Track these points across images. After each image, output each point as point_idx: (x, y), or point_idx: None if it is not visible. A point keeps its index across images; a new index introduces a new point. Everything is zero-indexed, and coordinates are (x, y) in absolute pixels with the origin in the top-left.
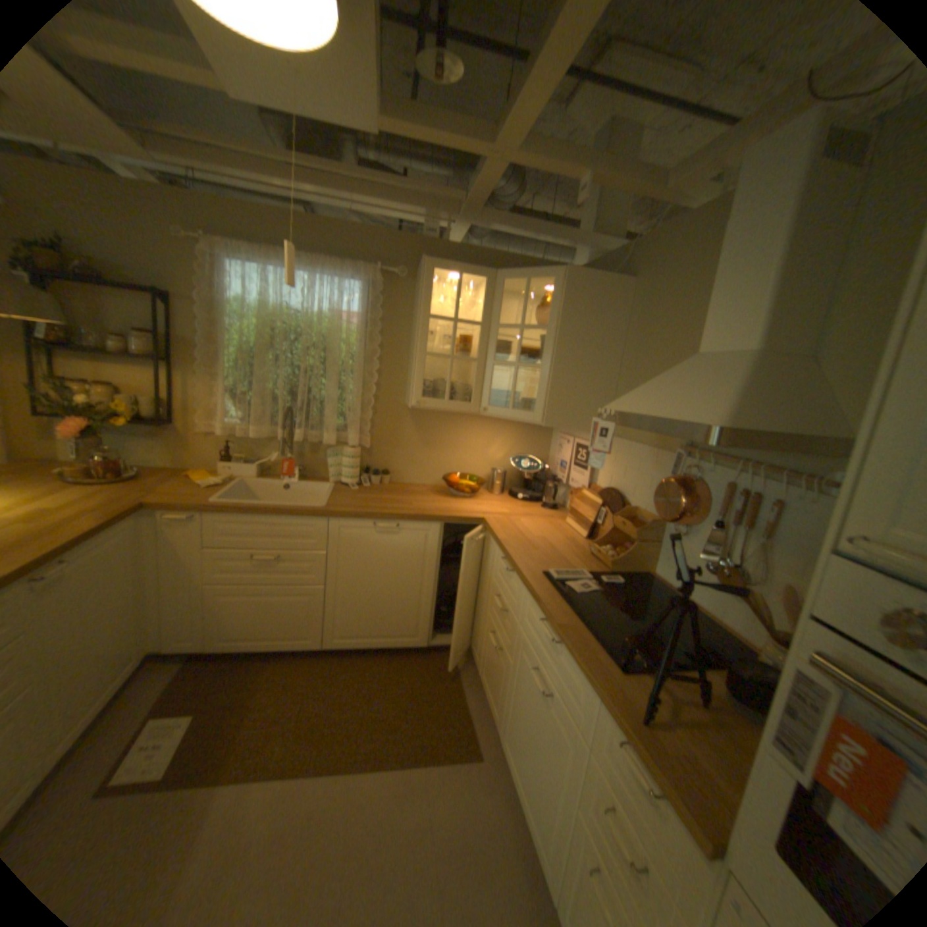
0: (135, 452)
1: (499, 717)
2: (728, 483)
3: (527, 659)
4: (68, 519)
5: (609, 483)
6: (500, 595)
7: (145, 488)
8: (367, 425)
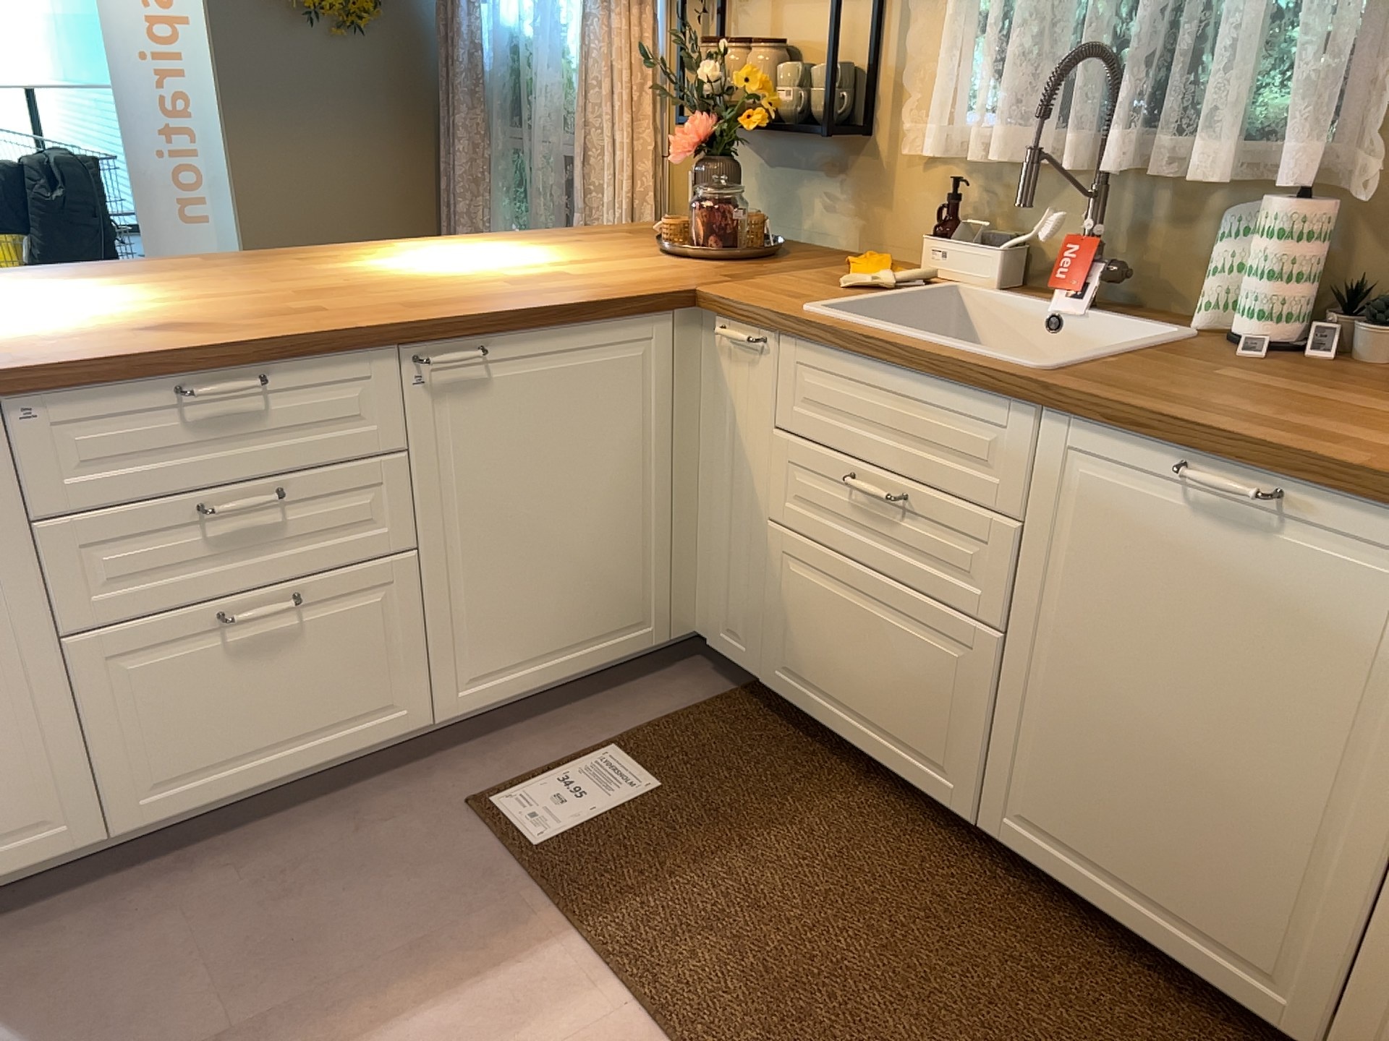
0: (806, 208)
1: None
2: None
3: None
4: (557, 288)
5: None
6: None
7: (746, 271)
8: (1388, 105)
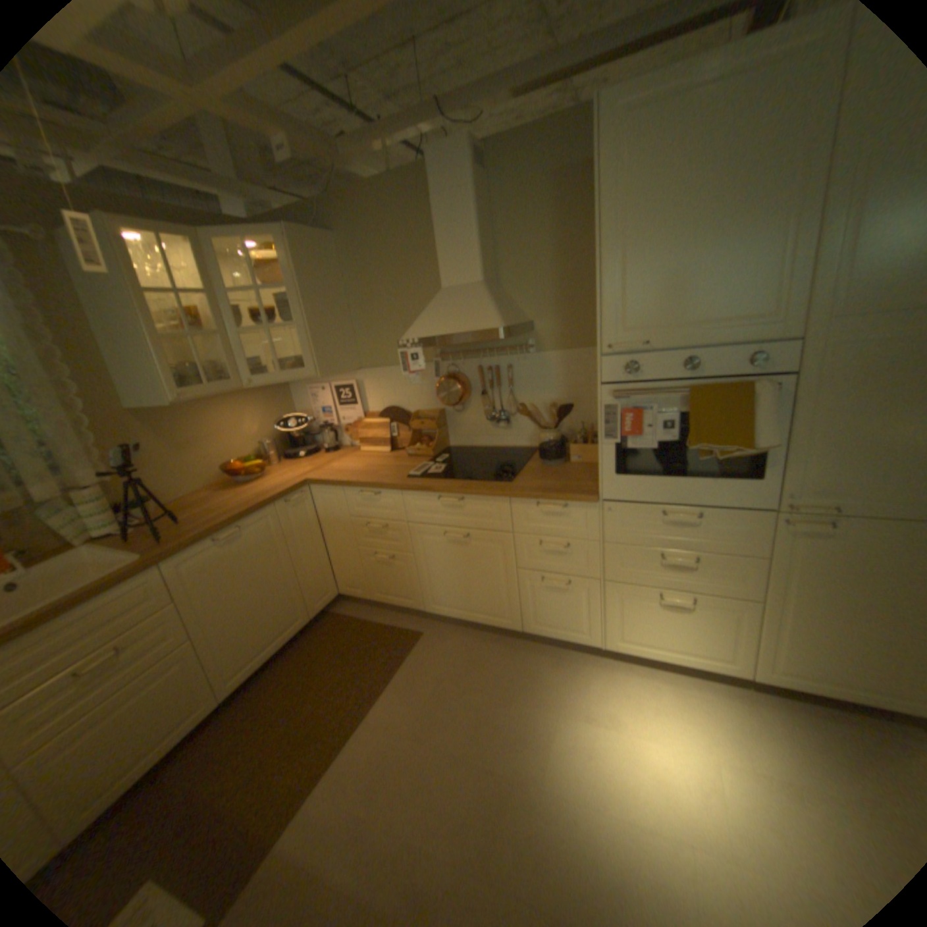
0: None
1: (415, 600)
2: (475, 366)
3: (429, 536)
4: None
5: (381, 405)
6: (368, 522)
7: None
8: (85, 454)
